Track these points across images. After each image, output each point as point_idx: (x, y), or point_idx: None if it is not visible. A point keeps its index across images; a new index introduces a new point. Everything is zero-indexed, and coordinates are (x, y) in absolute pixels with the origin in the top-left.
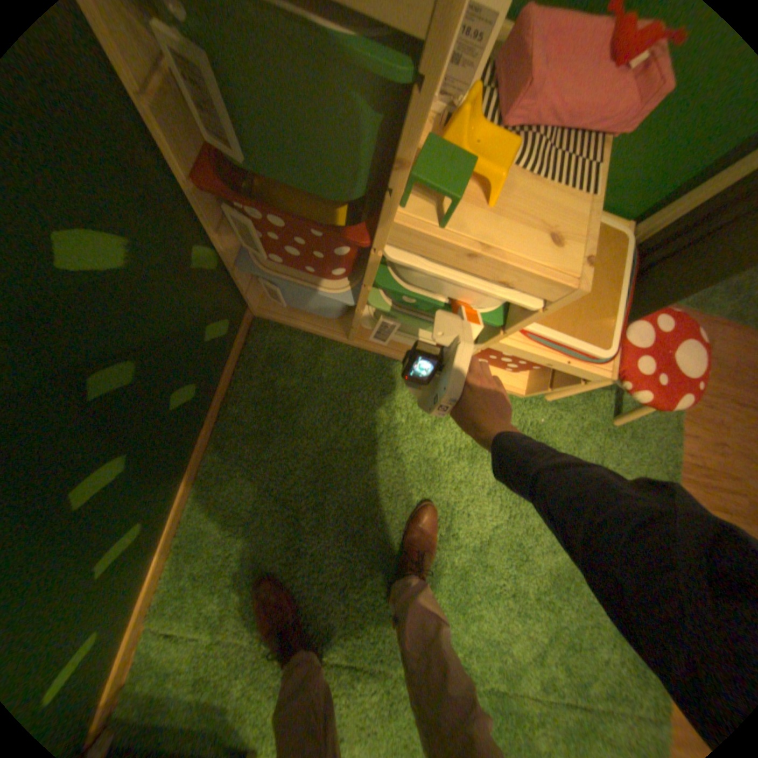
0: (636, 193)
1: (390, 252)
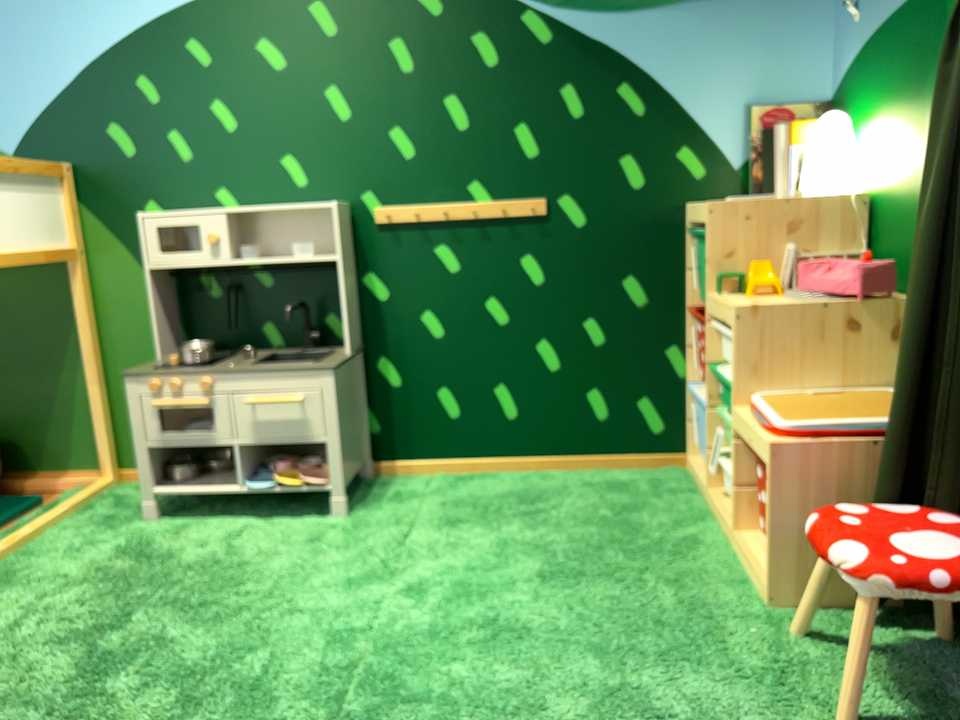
0: None
1: (711, 324)
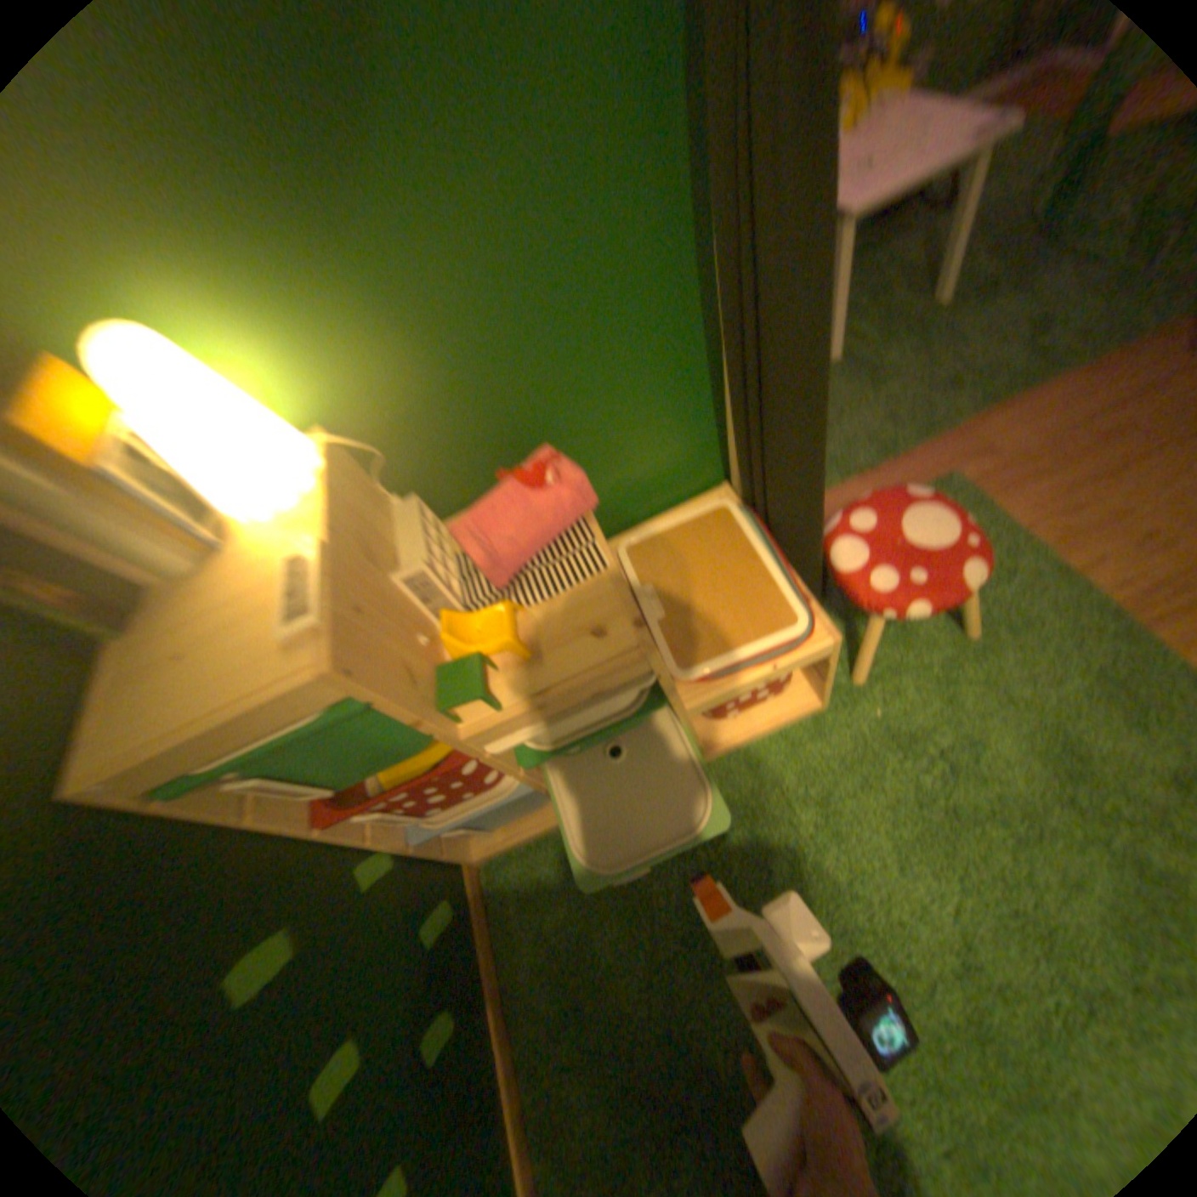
0: (695, 472)
1: (493, 746)
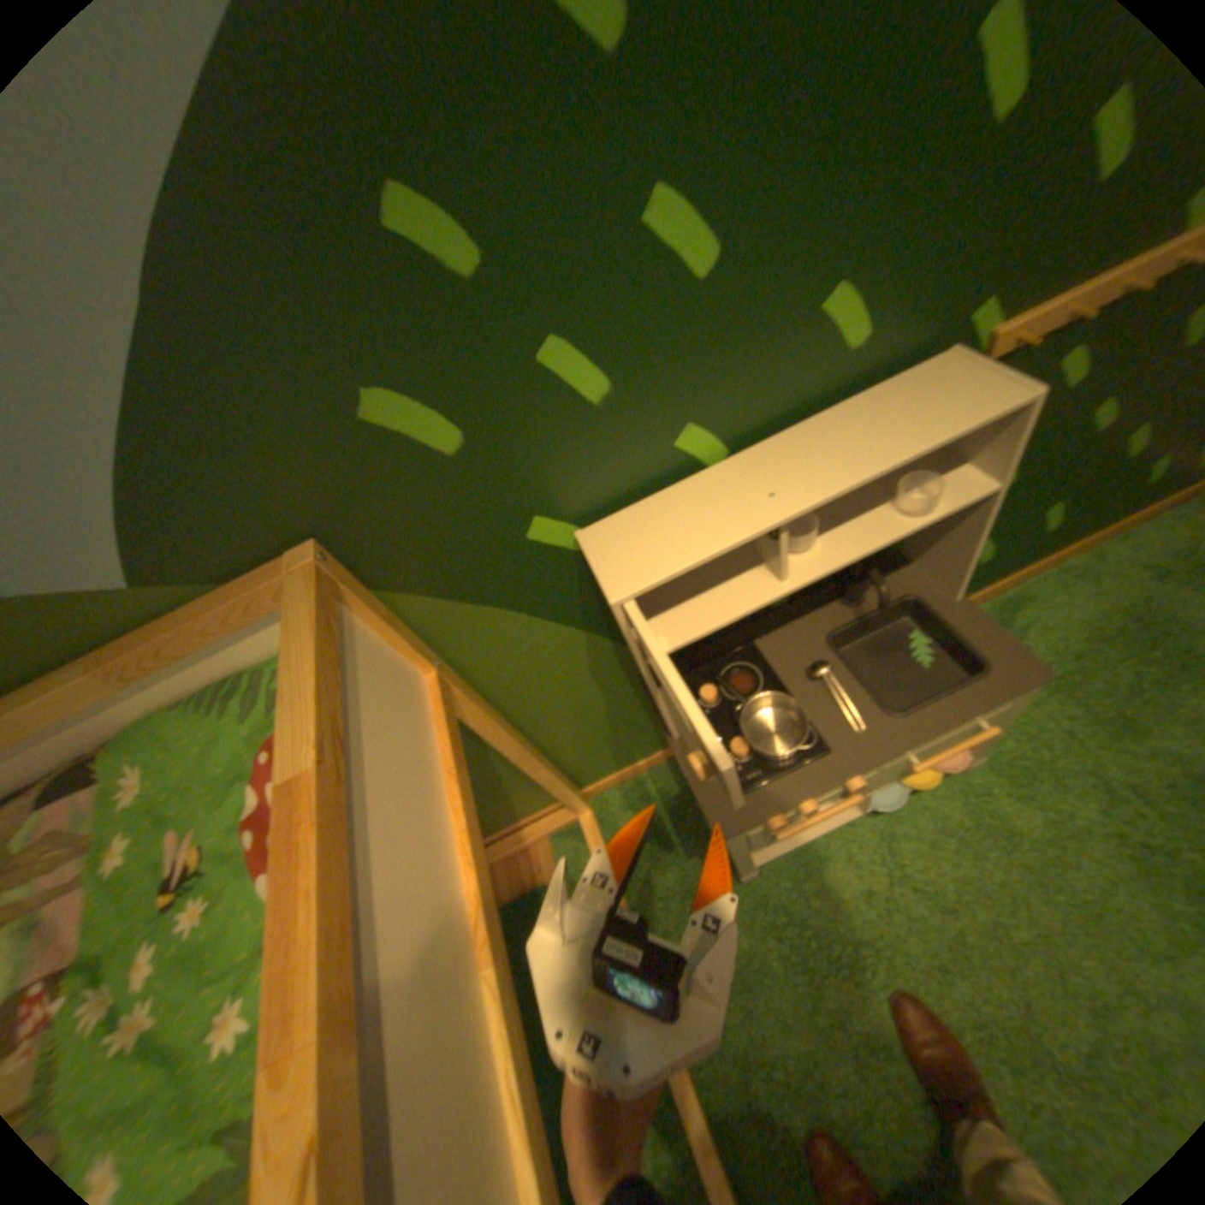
0: None
1: None
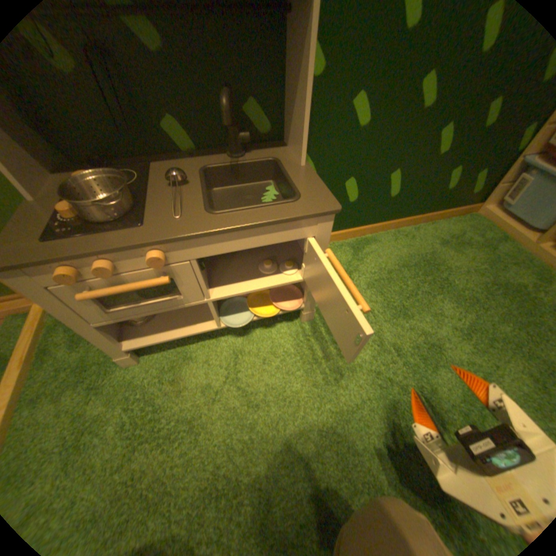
0: None
1: None
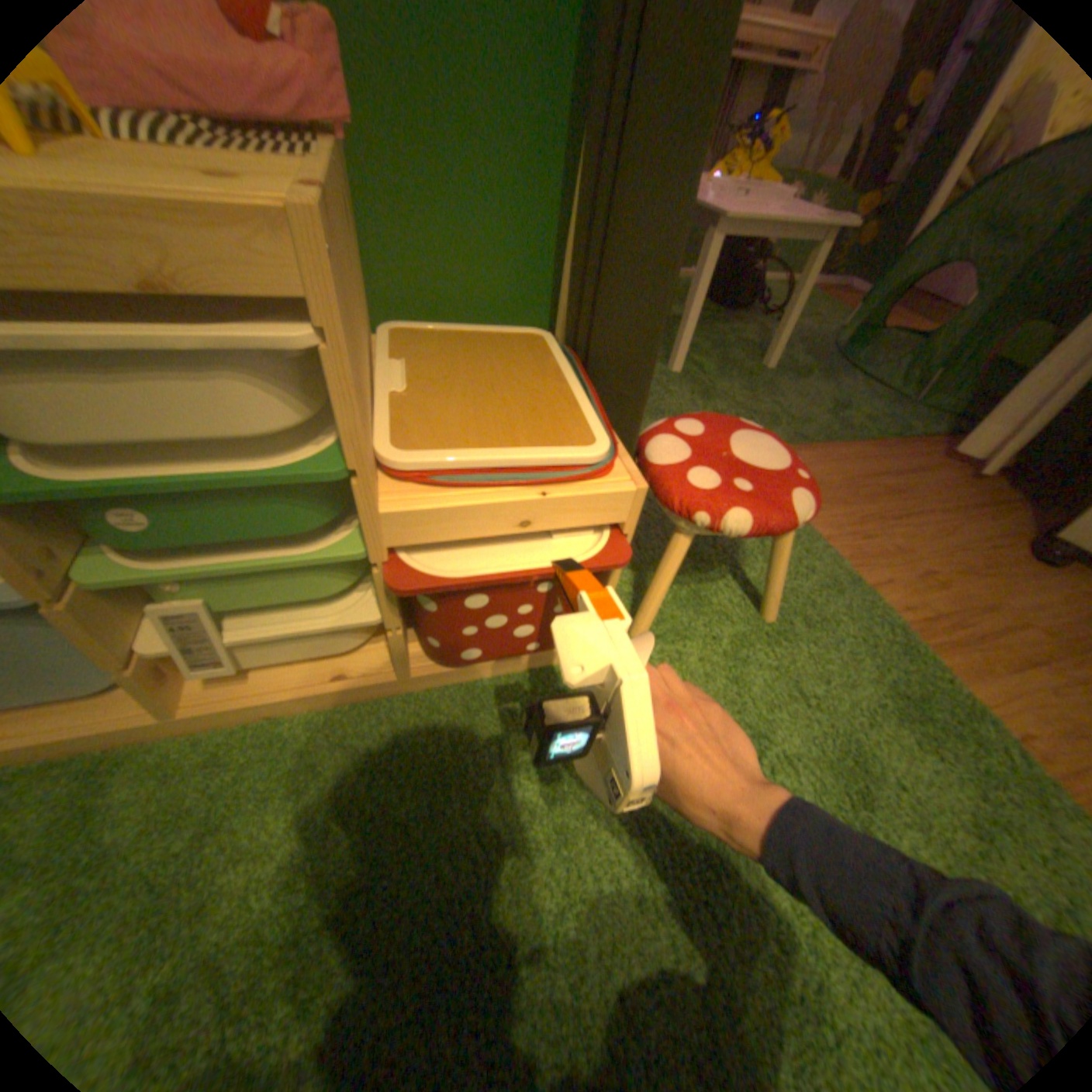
0: (518, 293)
1: None
